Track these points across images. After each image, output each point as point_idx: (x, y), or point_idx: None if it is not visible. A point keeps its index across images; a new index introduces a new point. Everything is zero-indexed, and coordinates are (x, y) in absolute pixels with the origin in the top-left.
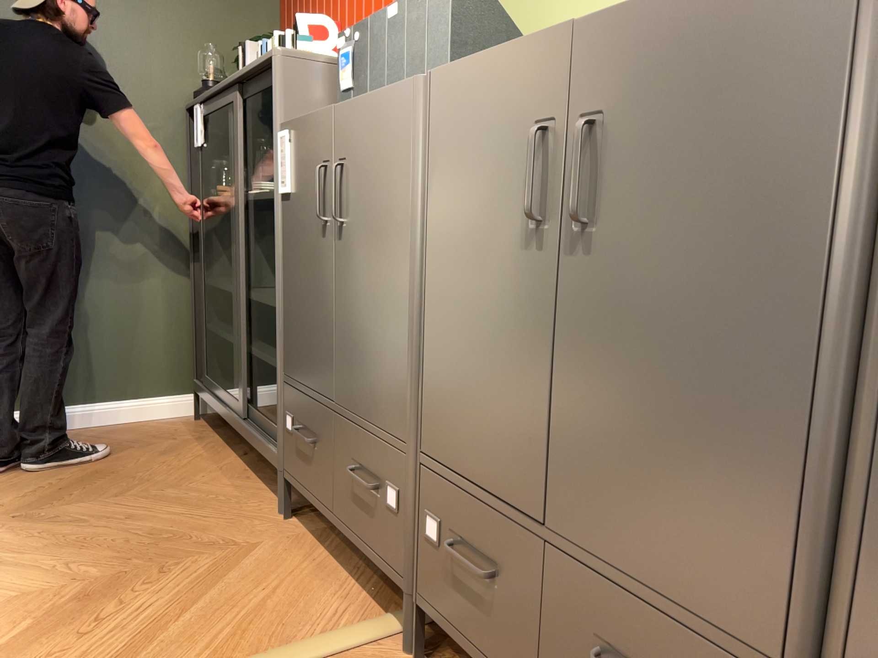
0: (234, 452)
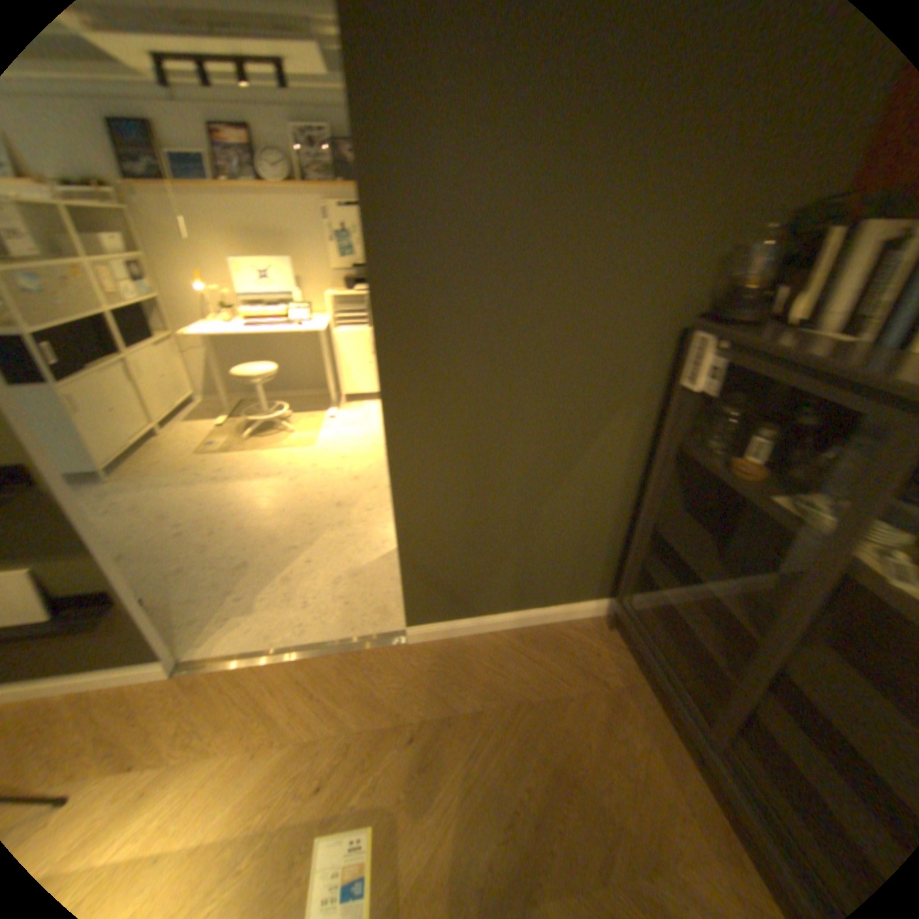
0: (688, 750)
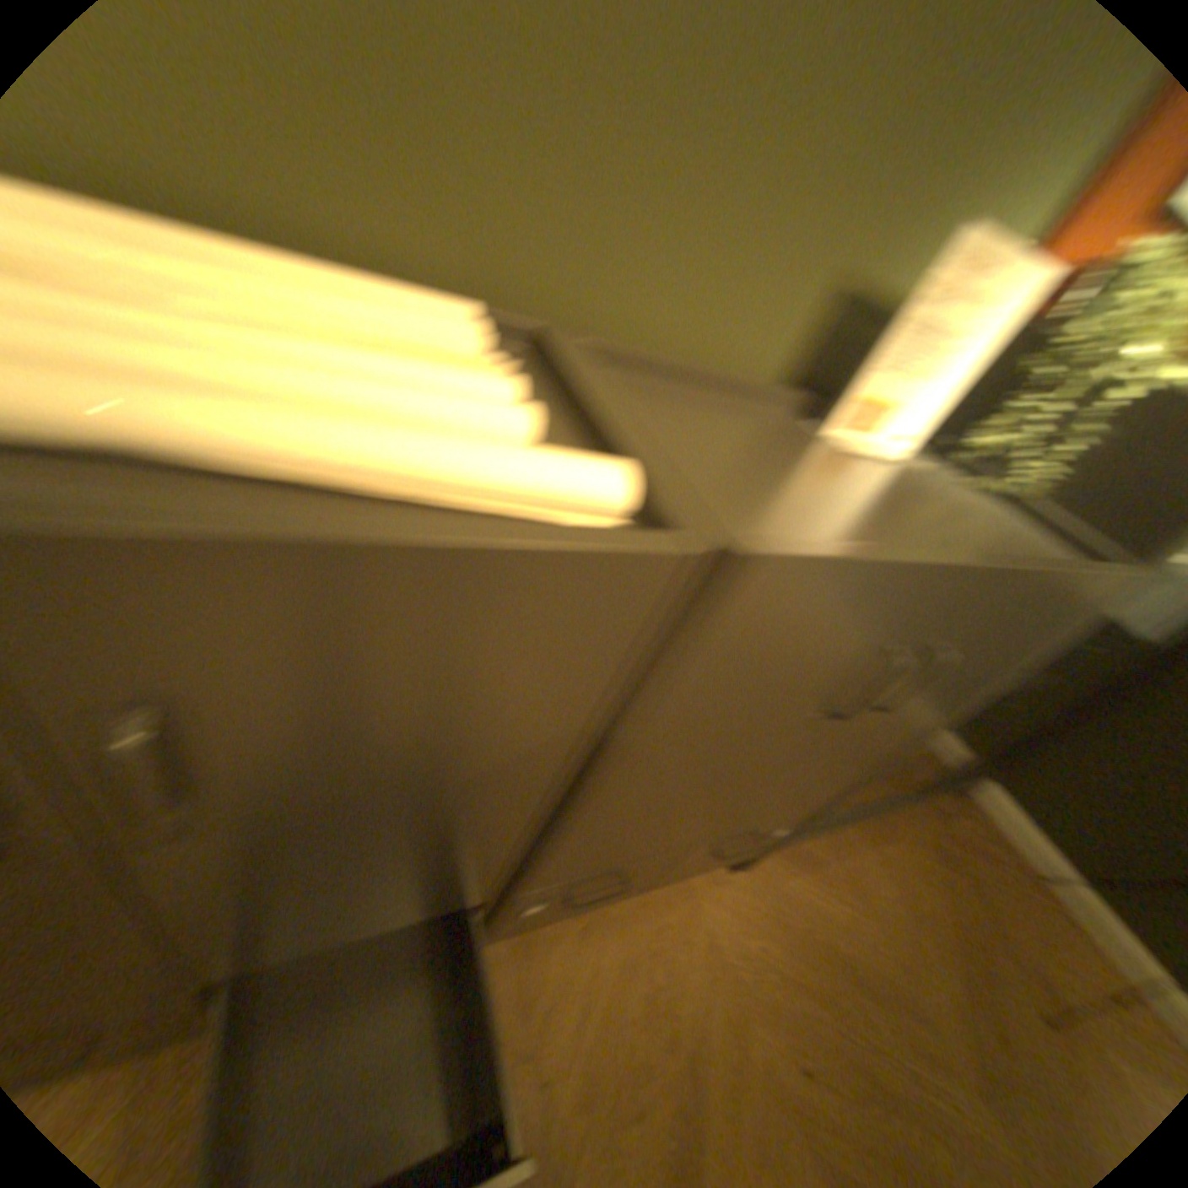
0: None
